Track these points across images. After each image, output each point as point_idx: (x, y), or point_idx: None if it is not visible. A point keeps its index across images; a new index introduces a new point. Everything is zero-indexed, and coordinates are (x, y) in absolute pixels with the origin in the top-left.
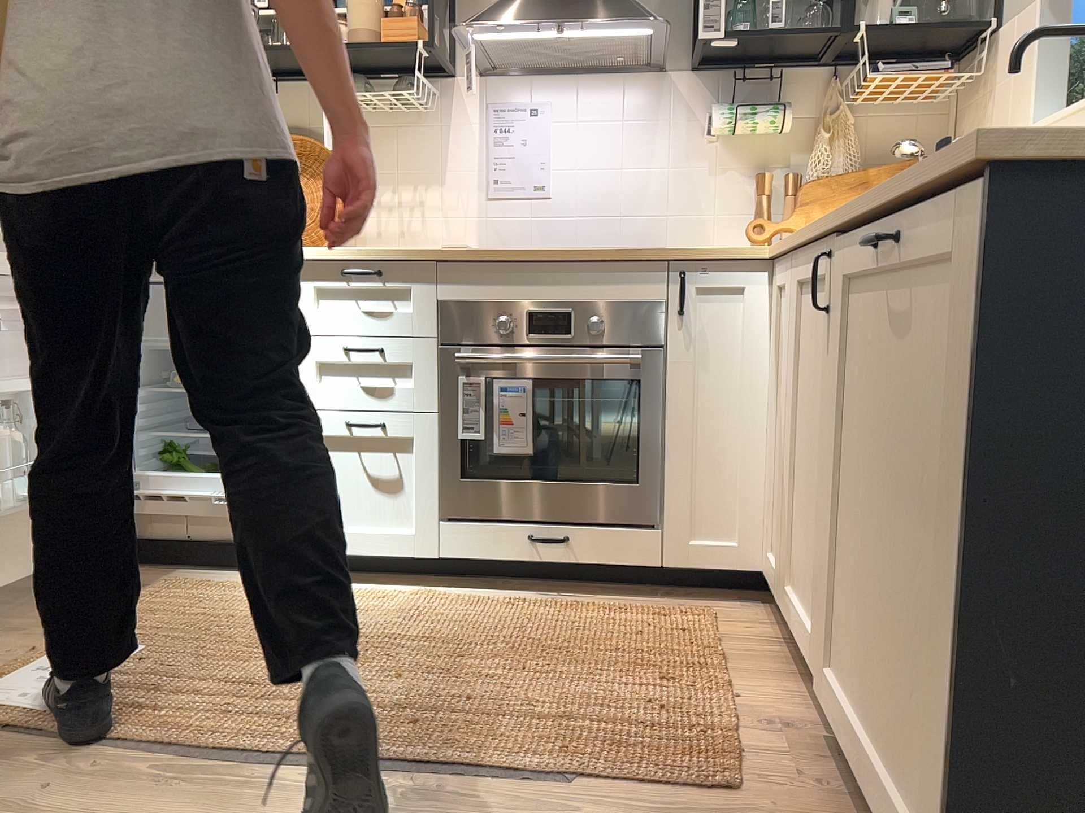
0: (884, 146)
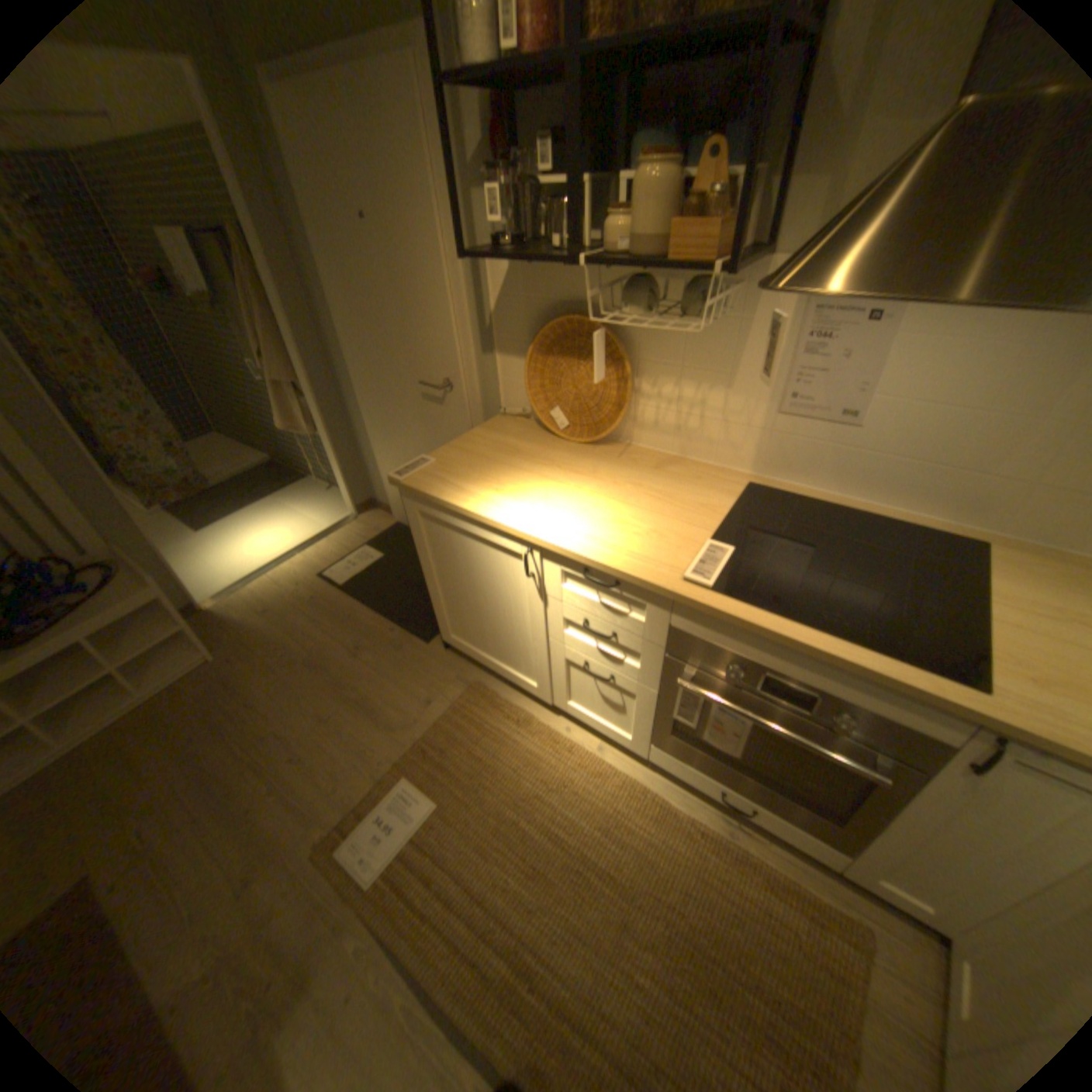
0: None
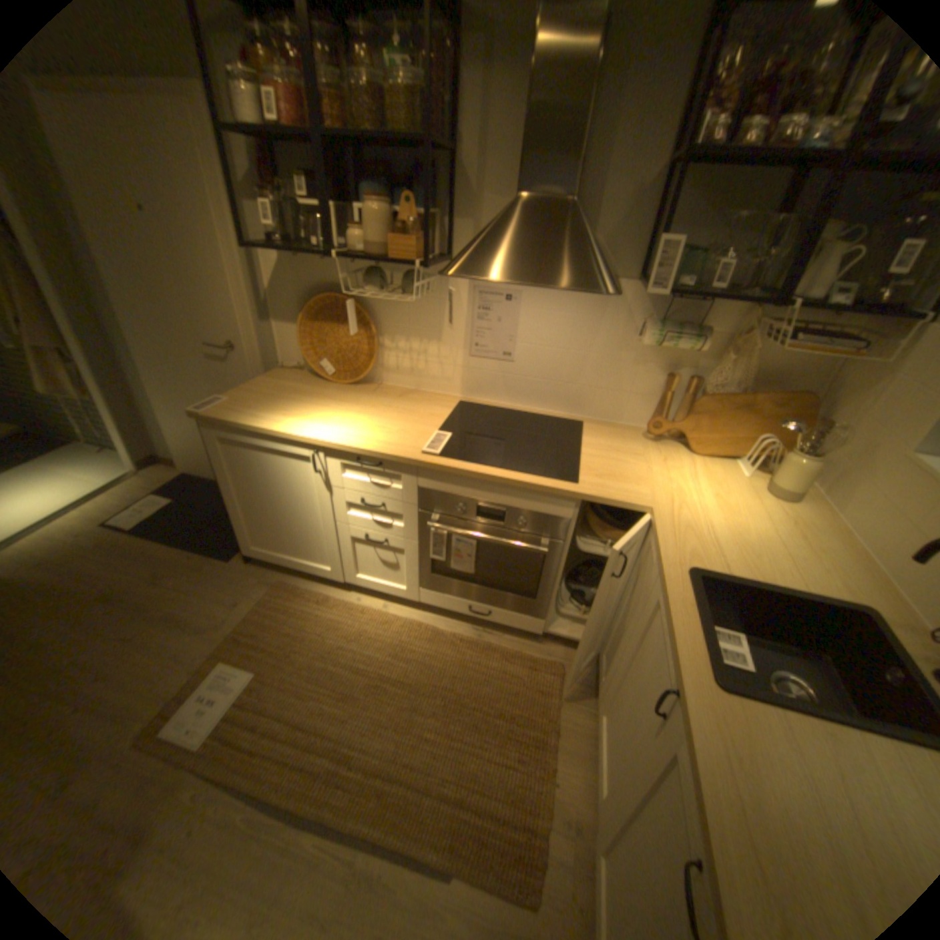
0: (783, 363)
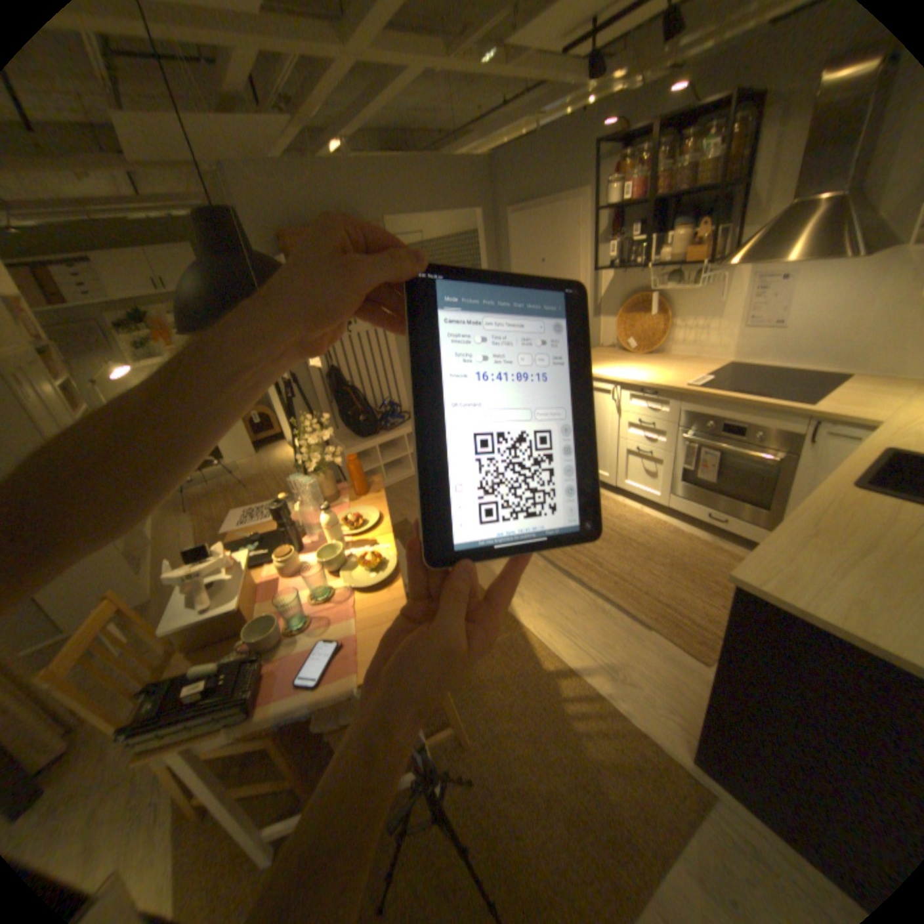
0: None
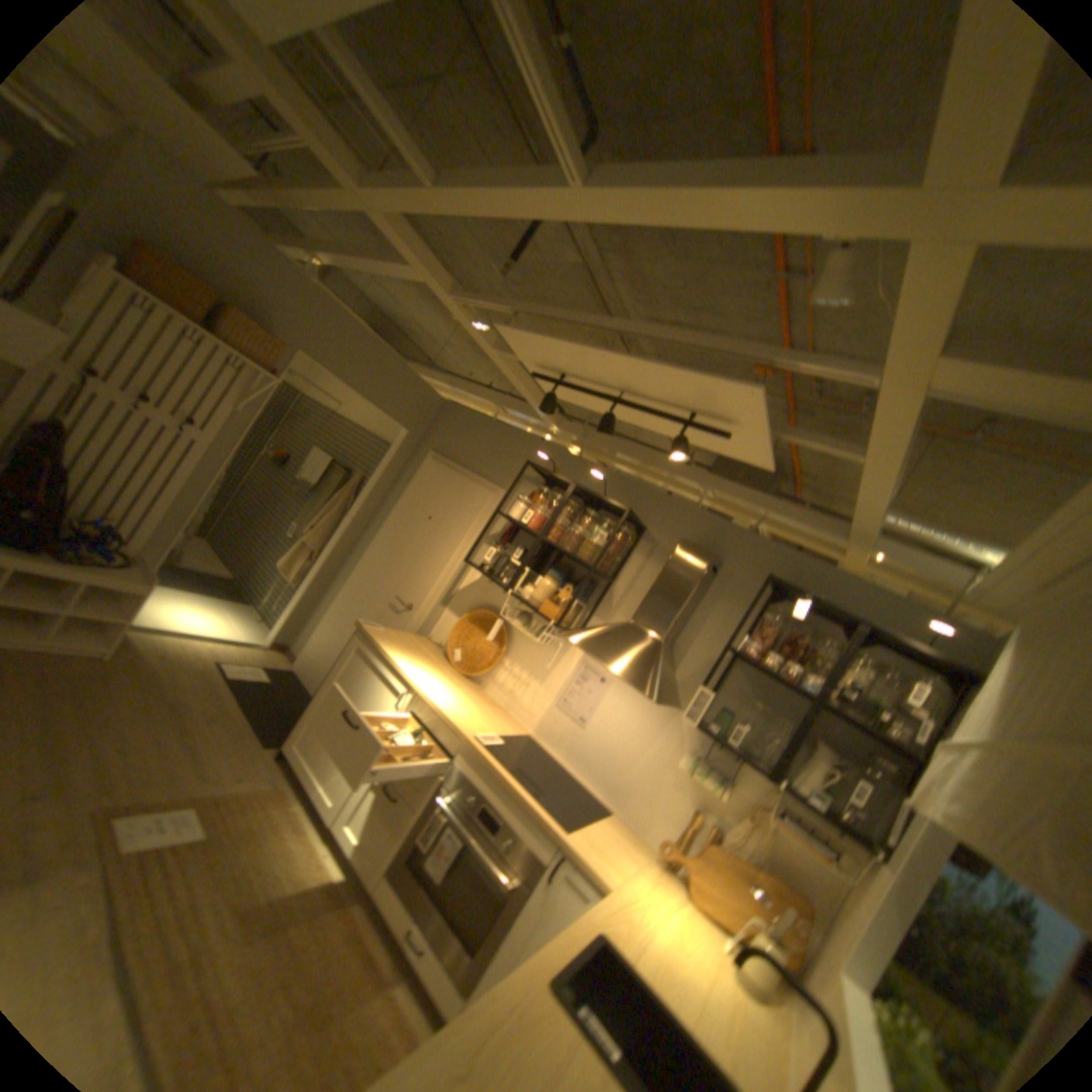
0: (796, 864)
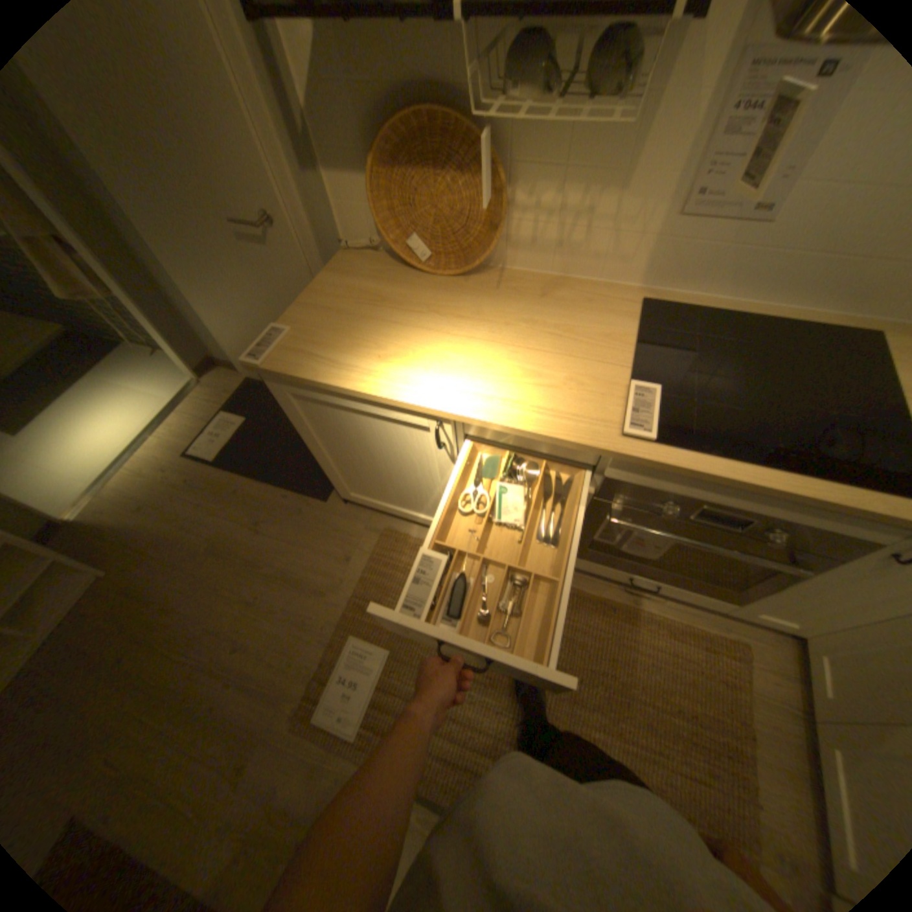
0: None
